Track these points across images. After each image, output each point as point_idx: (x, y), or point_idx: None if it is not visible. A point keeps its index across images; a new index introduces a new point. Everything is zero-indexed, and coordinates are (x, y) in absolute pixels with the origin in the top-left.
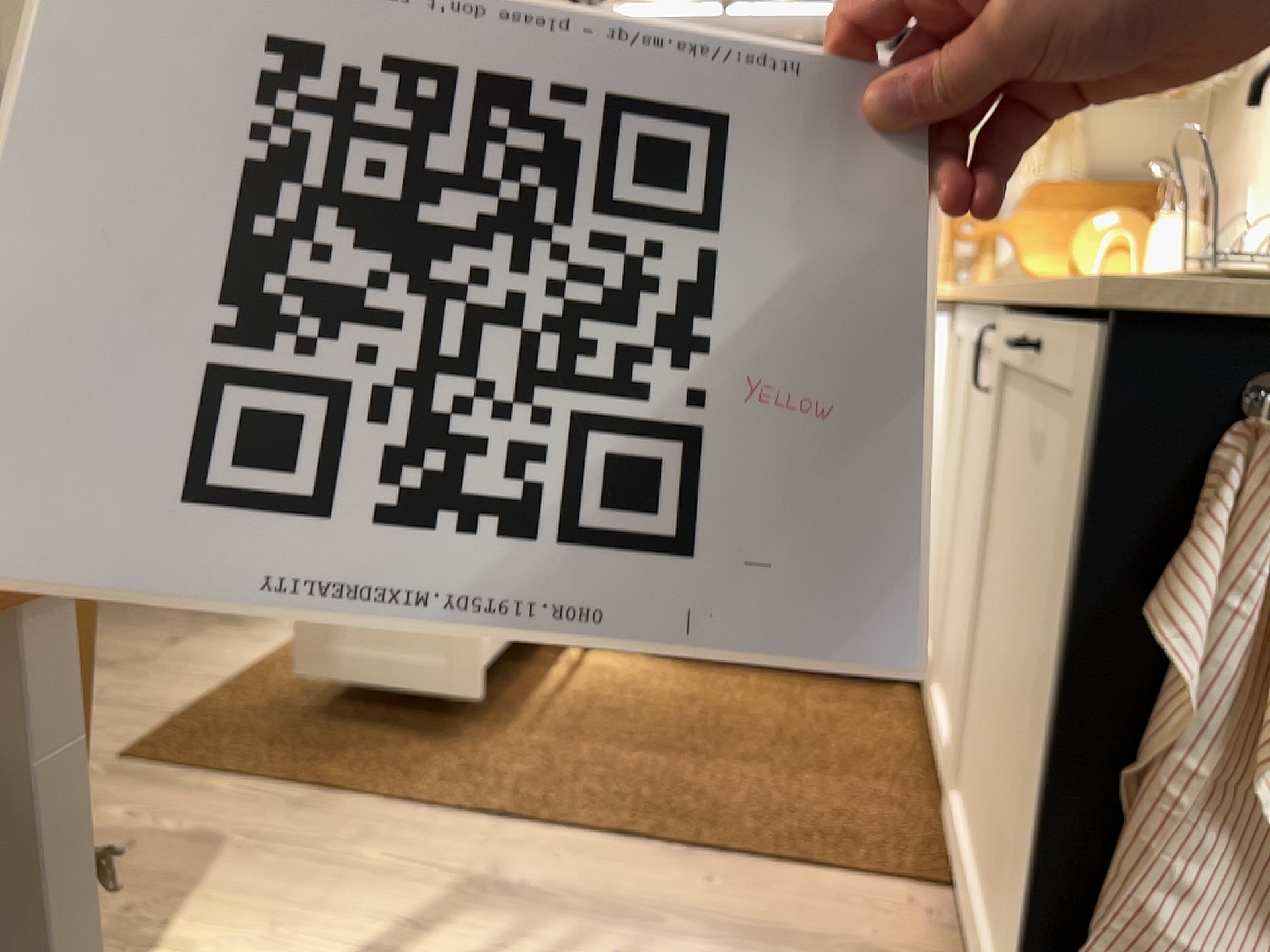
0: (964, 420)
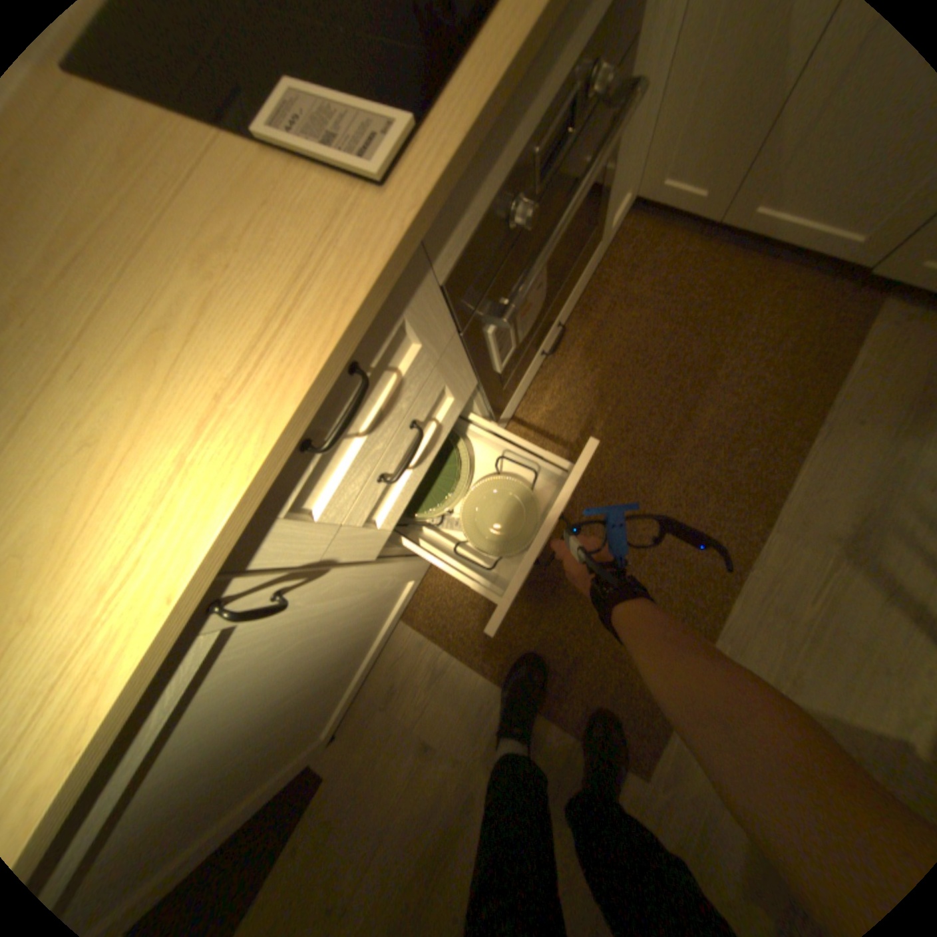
0: None
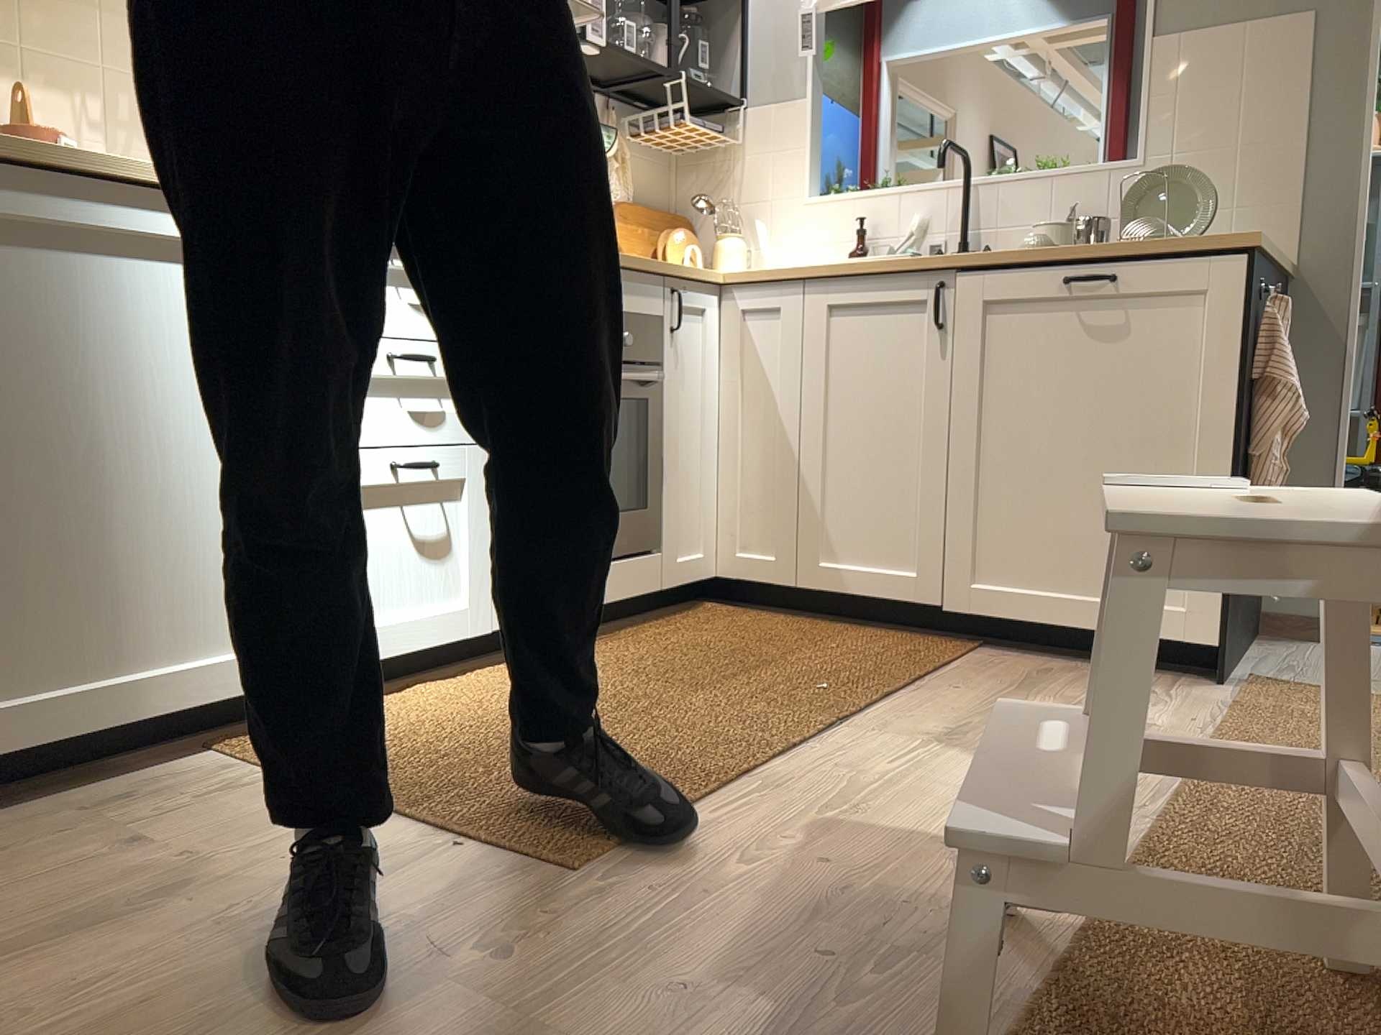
0: (824, 358)
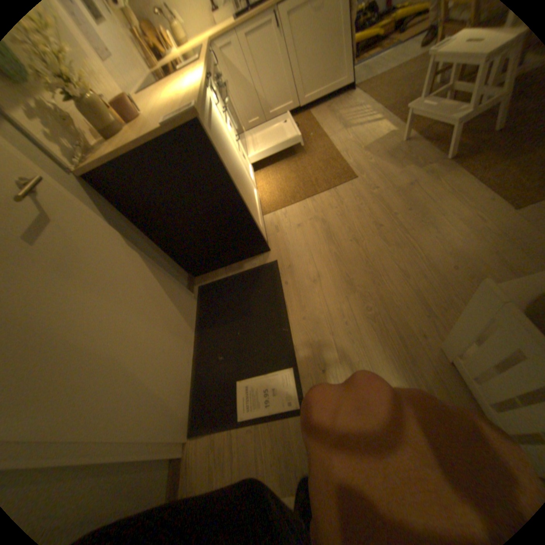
0: (250, 53)
